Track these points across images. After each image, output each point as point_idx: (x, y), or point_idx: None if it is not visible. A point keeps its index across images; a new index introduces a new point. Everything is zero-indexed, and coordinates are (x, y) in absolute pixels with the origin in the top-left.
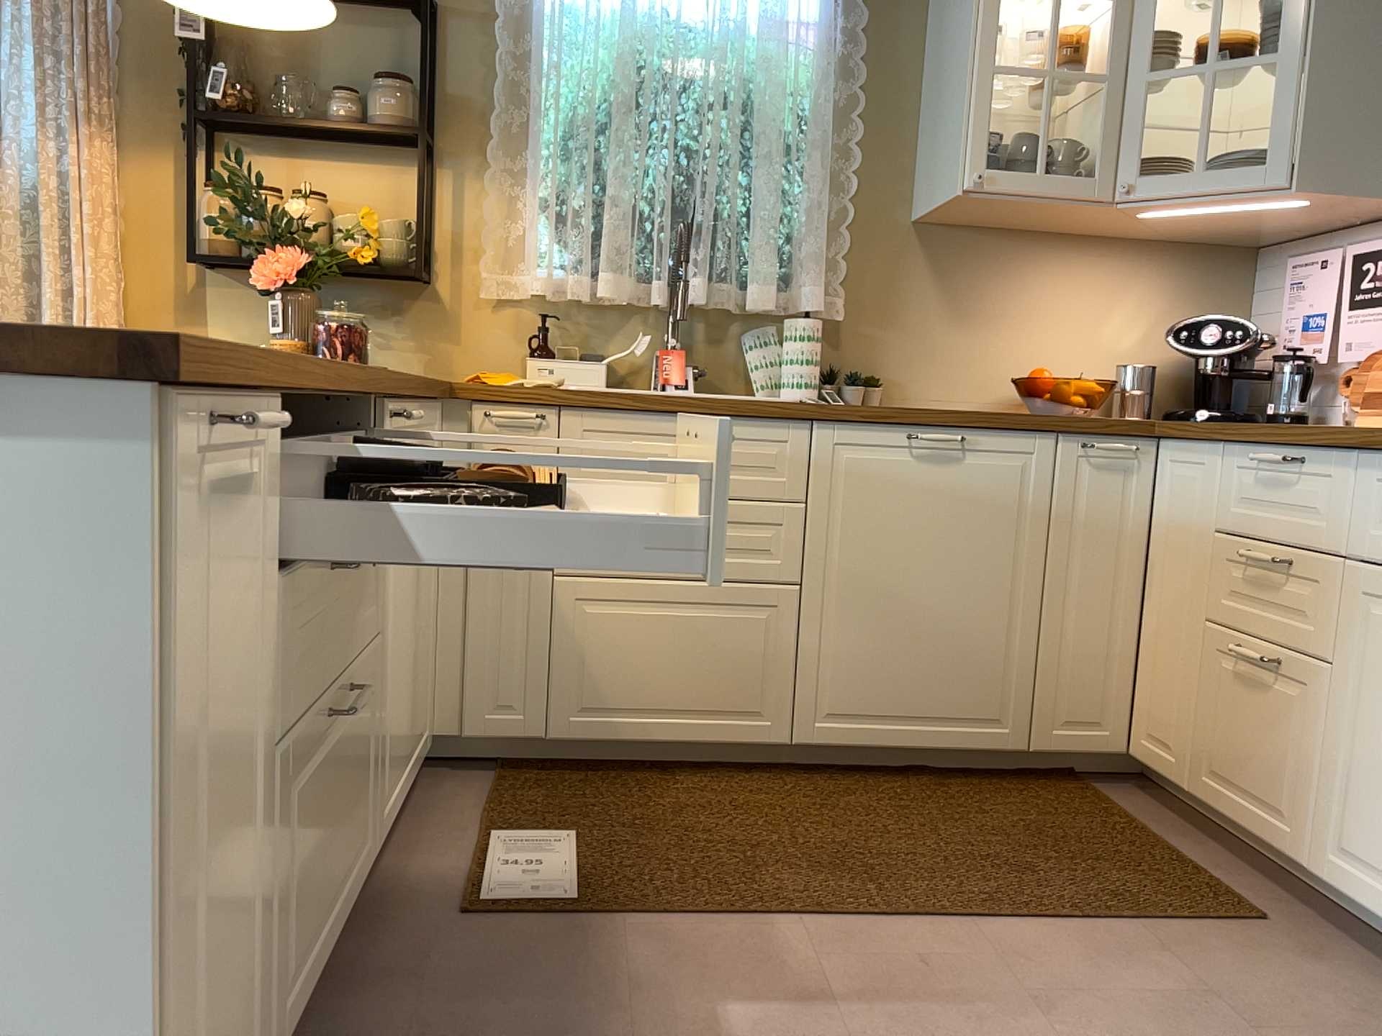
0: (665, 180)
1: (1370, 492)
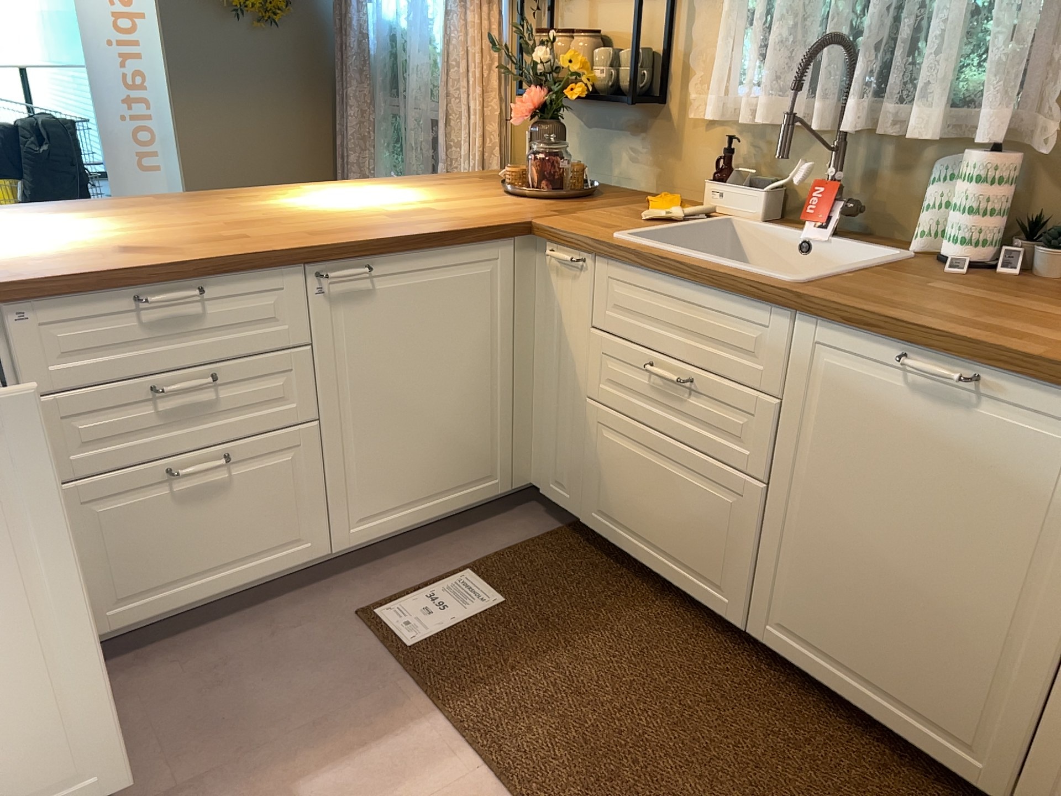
0: None
1: None
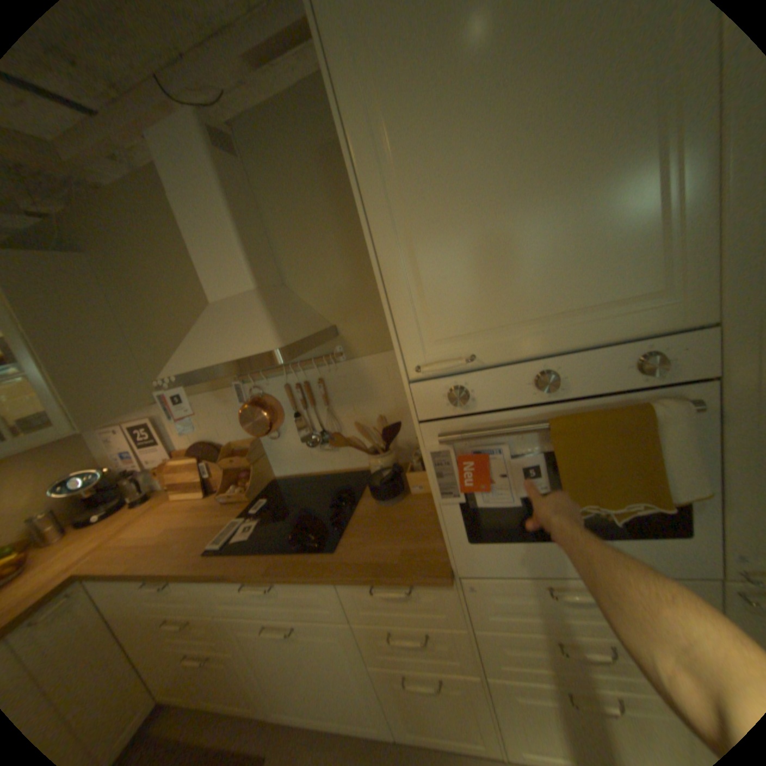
0: None
1: (206, 594)
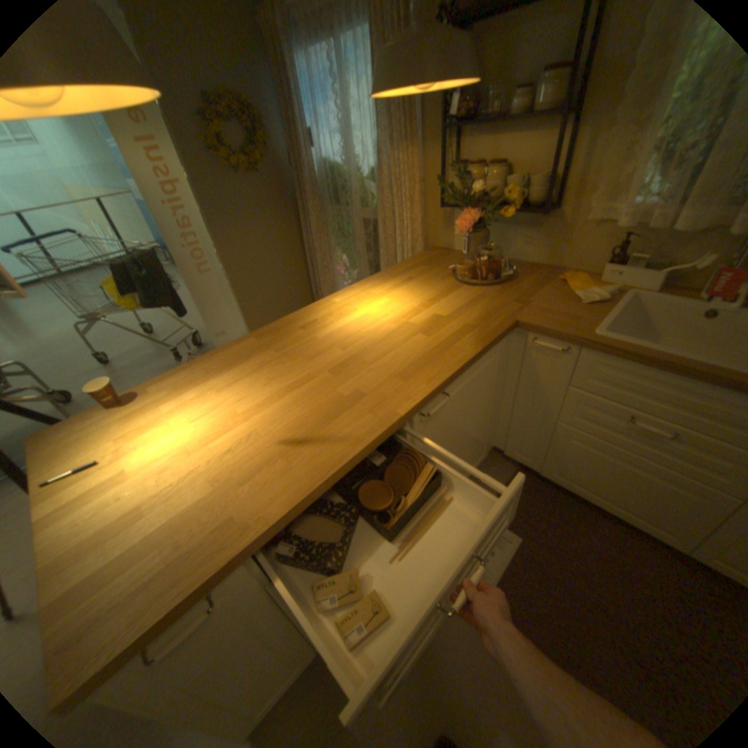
0: None
1: None
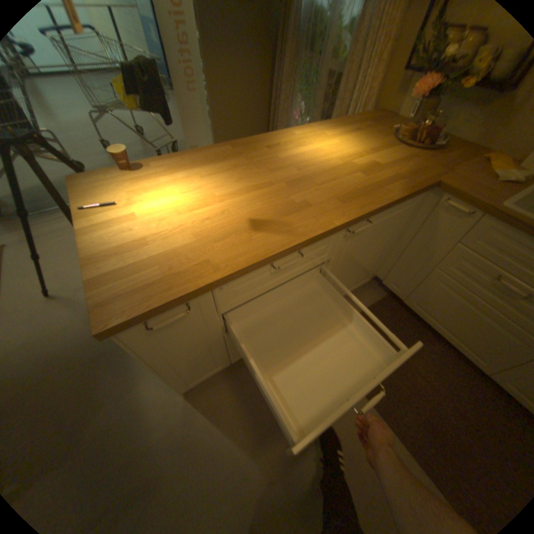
0: None
1: None
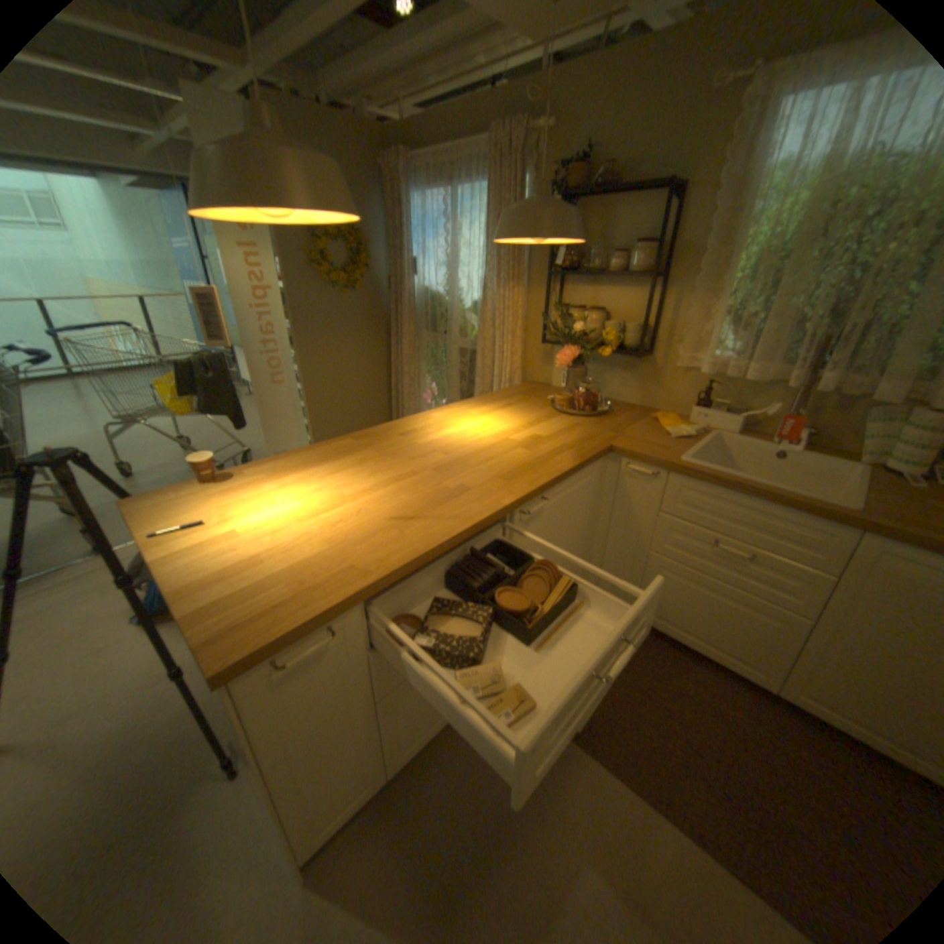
0: (826, 297)
1: None
